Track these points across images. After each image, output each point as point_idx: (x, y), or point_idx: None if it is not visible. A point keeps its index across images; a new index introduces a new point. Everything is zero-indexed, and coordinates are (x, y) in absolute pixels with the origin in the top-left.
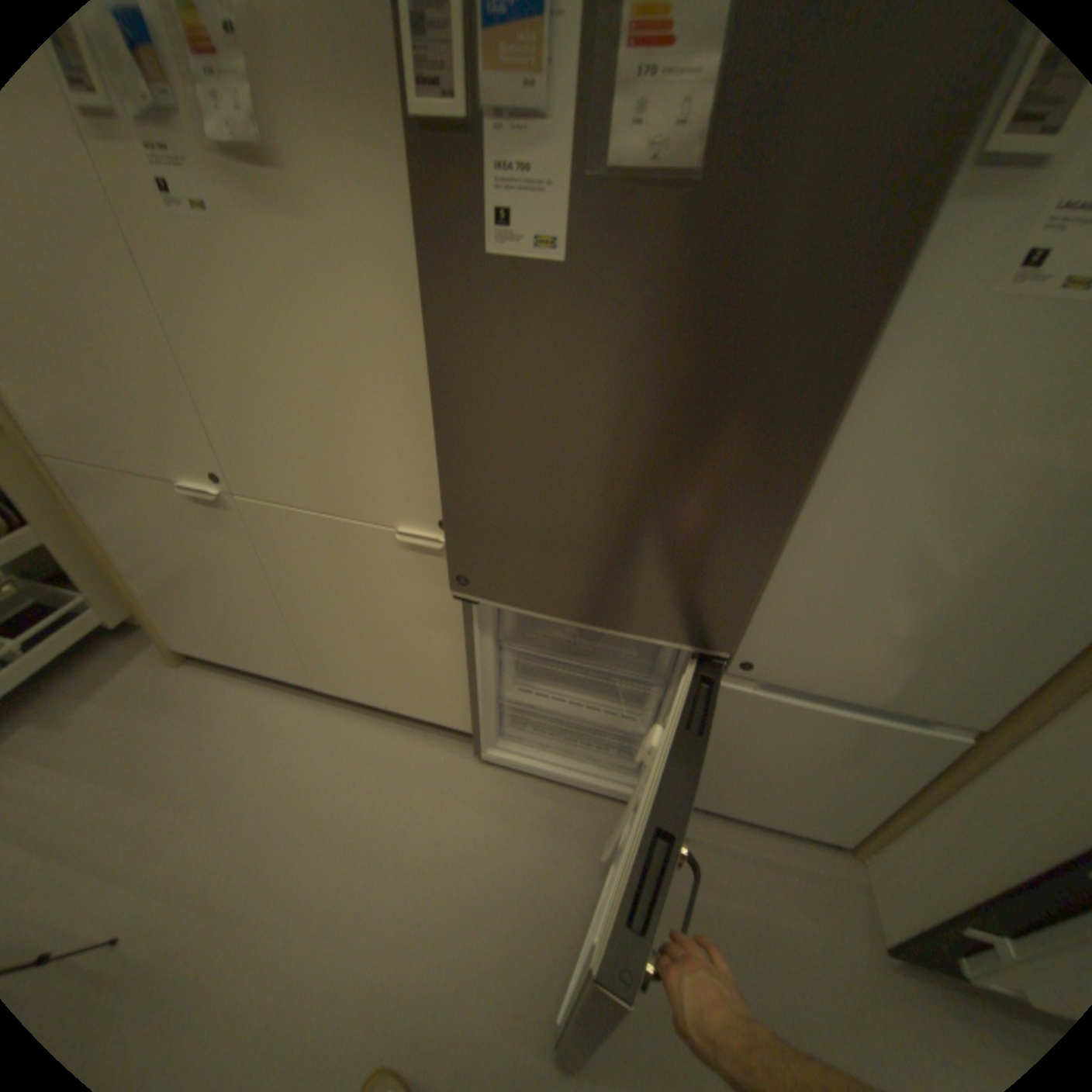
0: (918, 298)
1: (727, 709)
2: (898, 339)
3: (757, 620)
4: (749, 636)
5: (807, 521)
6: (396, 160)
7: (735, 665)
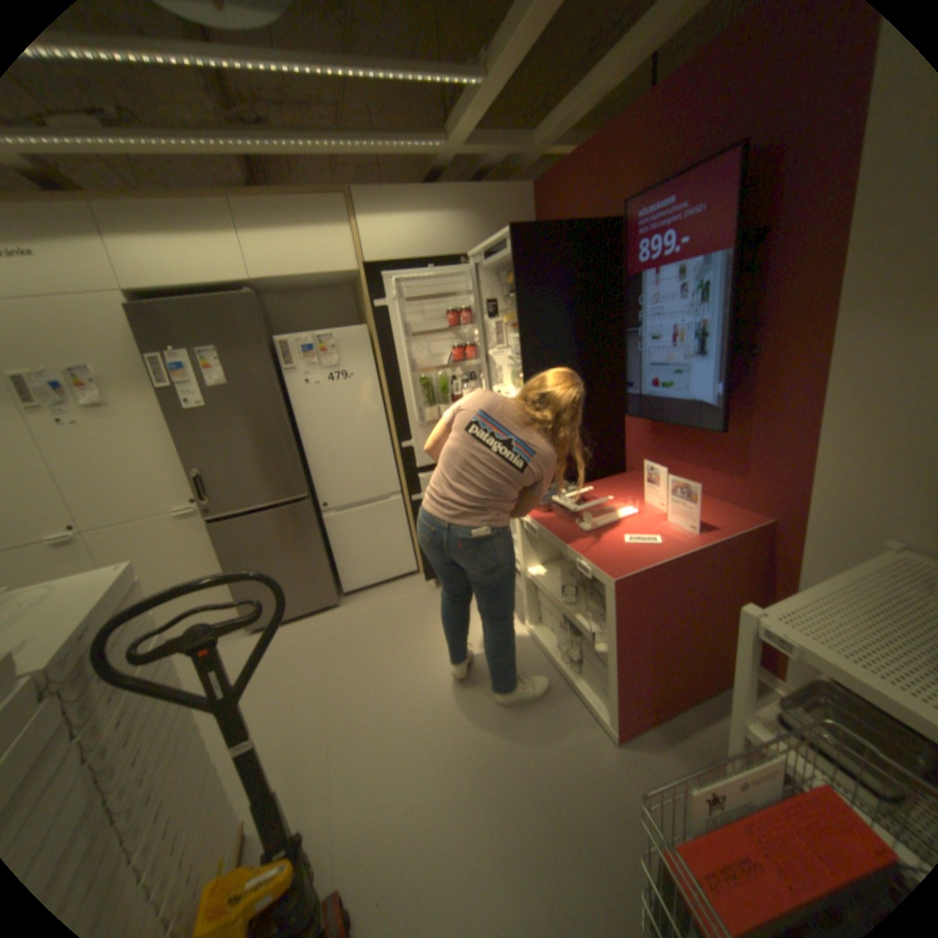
0: (292, 394)
1: (331, 527)
2: (294, 402)
3: (316, 486)
4: (318, 493)
5: (306, 449)
6: (149, 398)
7: (321, 507)
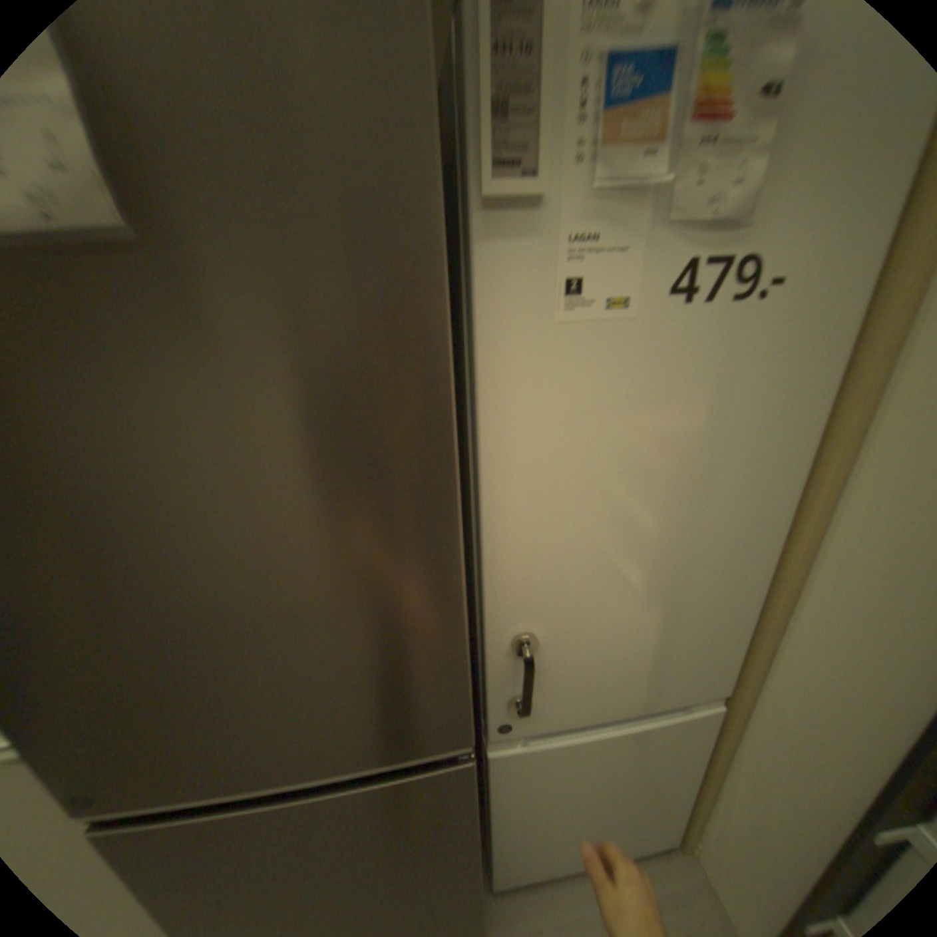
0: (491, 336)
1: (504, 778)
2: (491, 378)
3: (491, 681)
4: (491, 699)
5: (491, 571)
6: None
7: (491, 732)
